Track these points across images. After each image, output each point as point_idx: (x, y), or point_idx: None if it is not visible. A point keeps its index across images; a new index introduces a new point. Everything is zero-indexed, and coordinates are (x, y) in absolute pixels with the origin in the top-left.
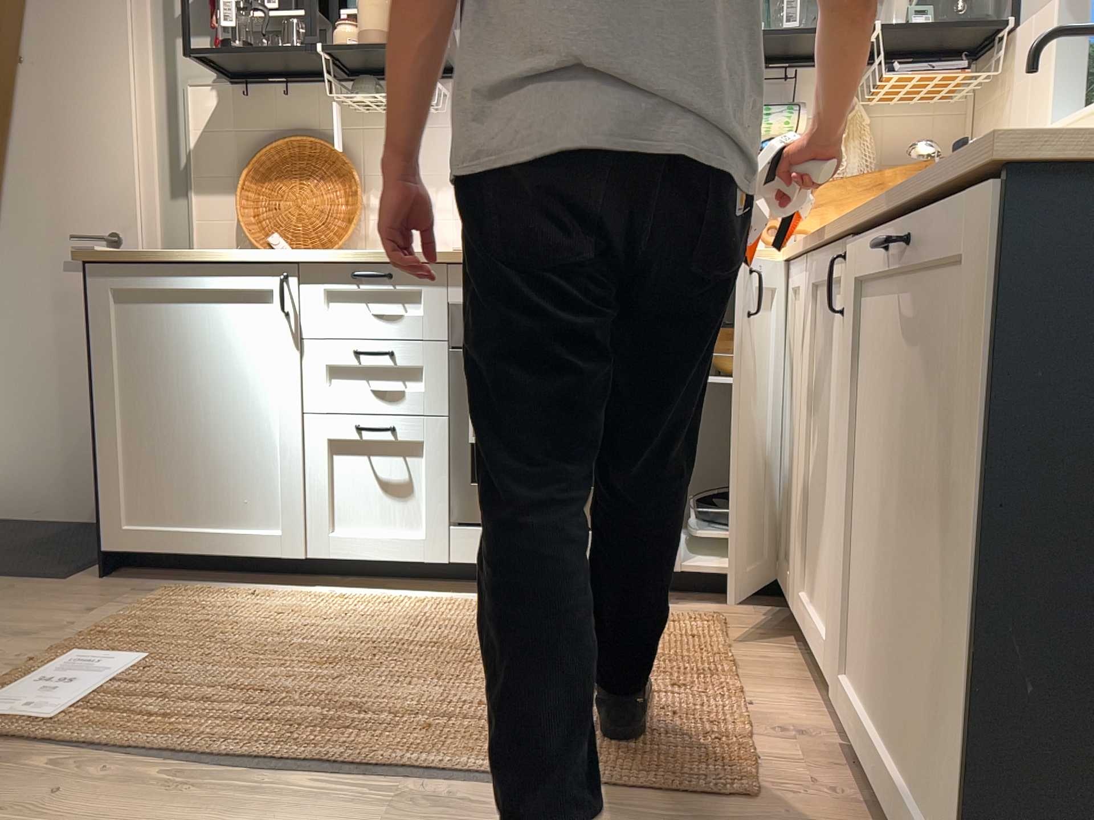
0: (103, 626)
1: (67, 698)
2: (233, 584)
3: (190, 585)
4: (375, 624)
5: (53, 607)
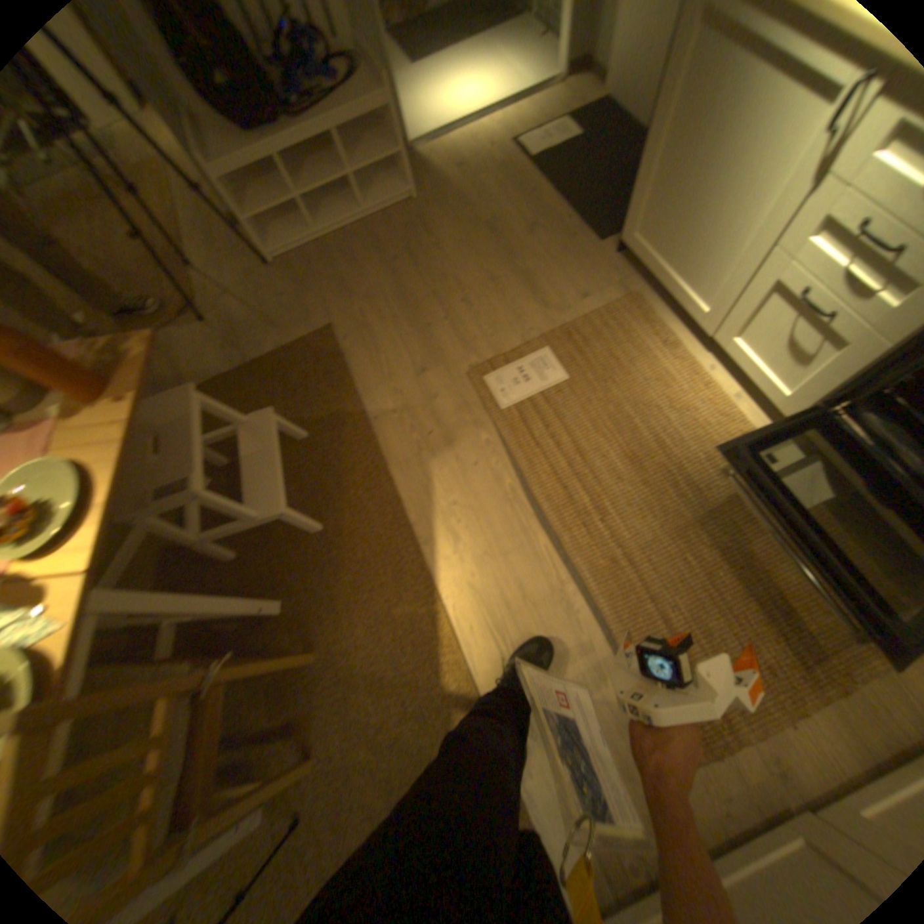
0: (578, 319)
1: (518, 391)
2: (670, 311)
3: (647, 297)
4: (693, 432)
5: (574, 278)
